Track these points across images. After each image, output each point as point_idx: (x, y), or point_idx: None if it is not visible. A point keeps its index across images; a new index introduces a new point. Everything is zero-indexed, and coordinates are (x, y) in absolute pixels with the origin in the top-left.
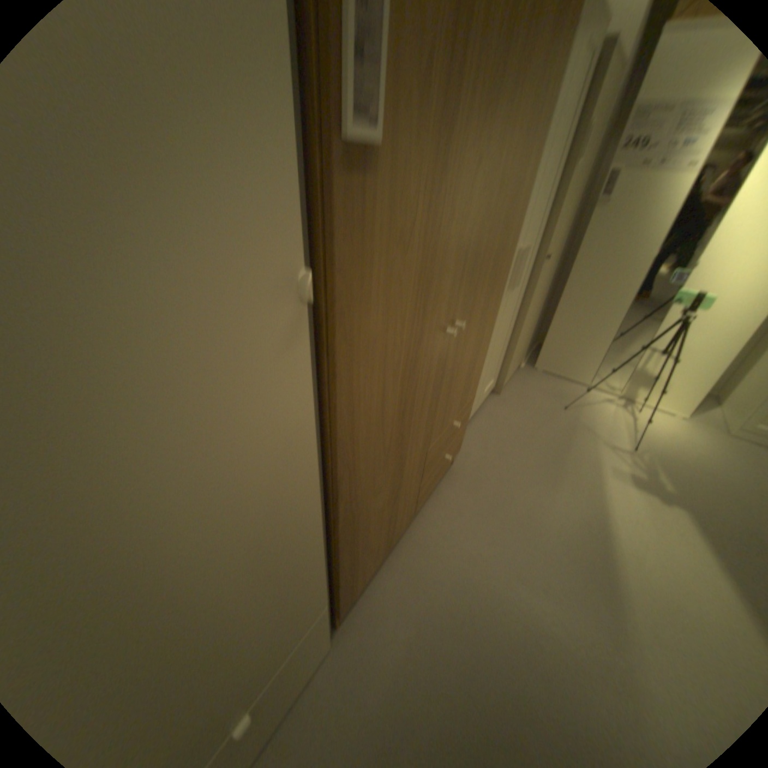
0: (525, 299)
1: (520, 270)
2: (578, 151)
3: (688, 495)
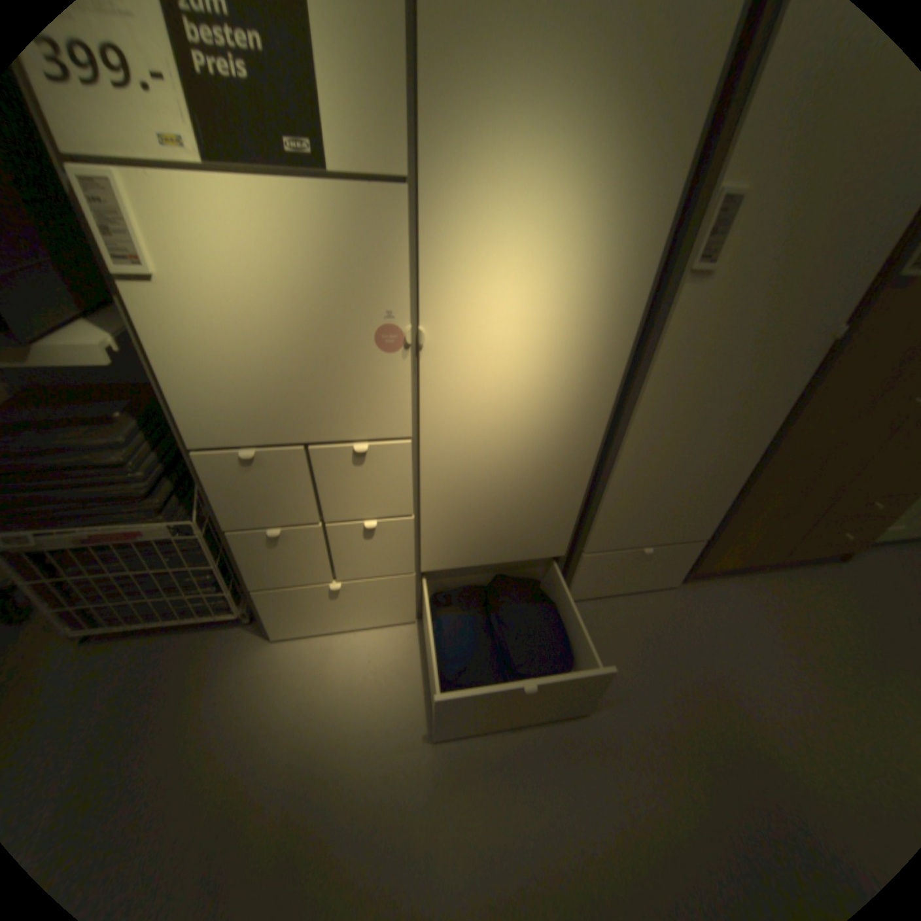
0: None
1: None
2: None
3: None
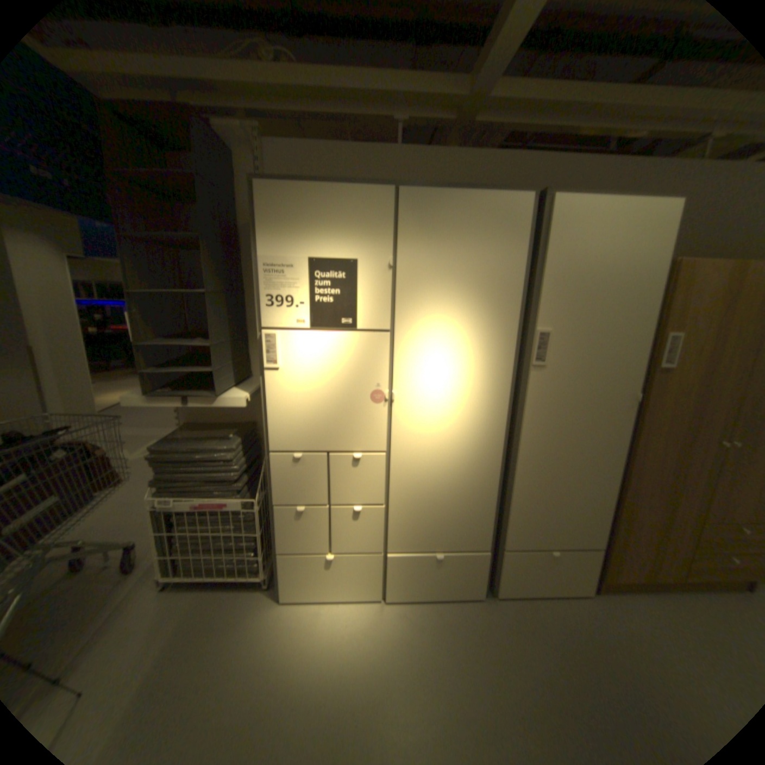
0: None
1: None
2: None
3: None
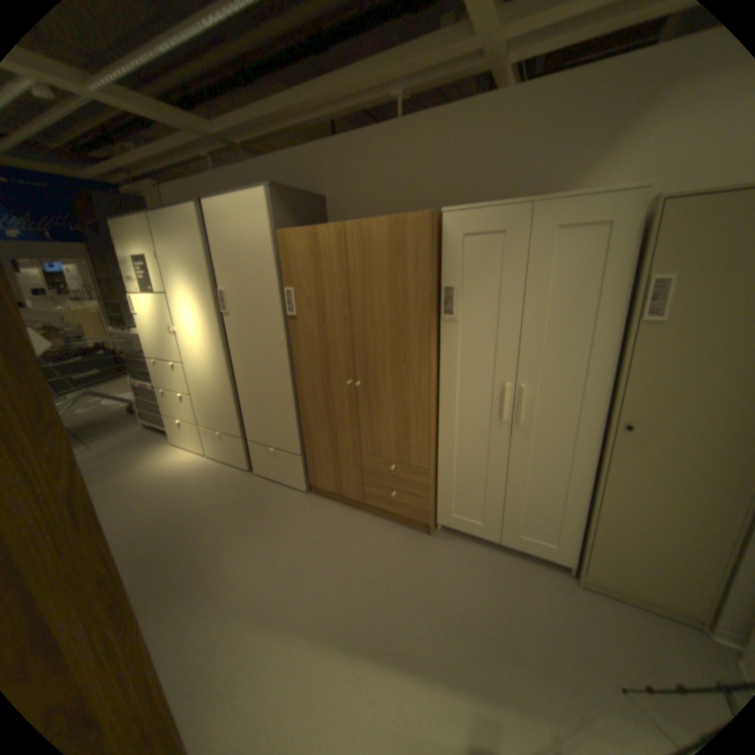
0: (602, 470)
1: (520, 409)
2: (638, 308)
3: None
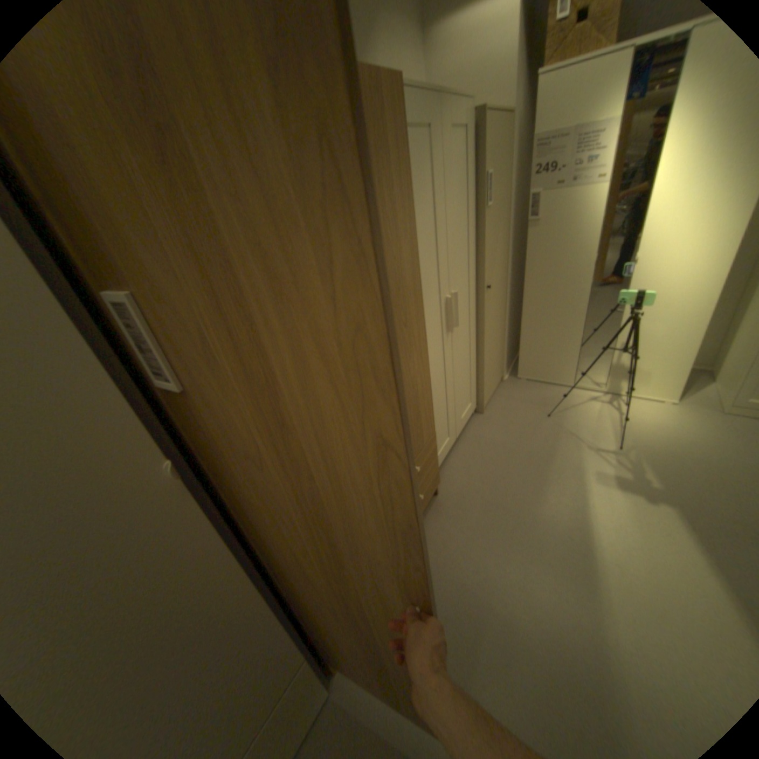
0: (478, 328)
1: (455, 314)
2: (483, 199)
3: (675, 490)
